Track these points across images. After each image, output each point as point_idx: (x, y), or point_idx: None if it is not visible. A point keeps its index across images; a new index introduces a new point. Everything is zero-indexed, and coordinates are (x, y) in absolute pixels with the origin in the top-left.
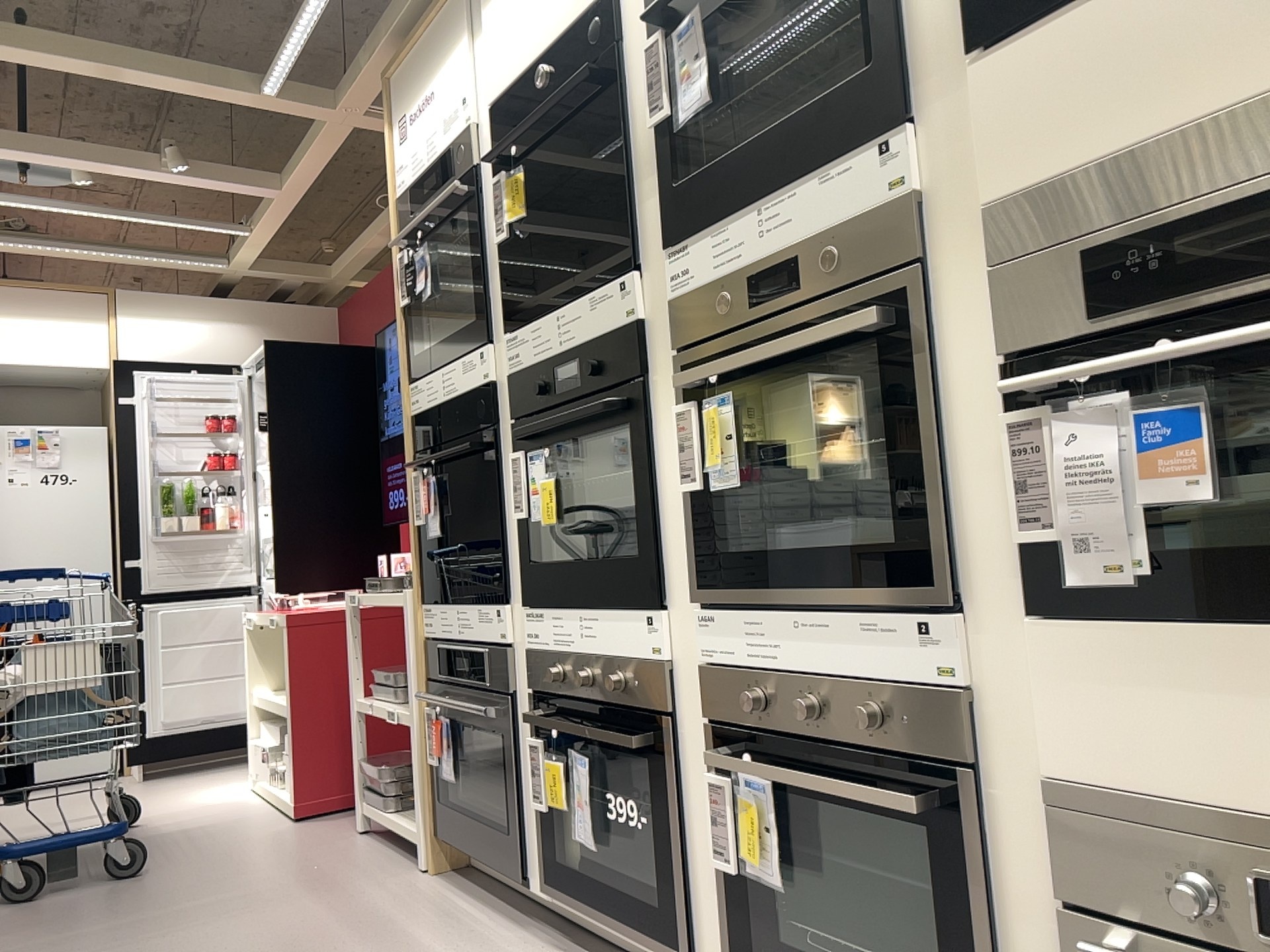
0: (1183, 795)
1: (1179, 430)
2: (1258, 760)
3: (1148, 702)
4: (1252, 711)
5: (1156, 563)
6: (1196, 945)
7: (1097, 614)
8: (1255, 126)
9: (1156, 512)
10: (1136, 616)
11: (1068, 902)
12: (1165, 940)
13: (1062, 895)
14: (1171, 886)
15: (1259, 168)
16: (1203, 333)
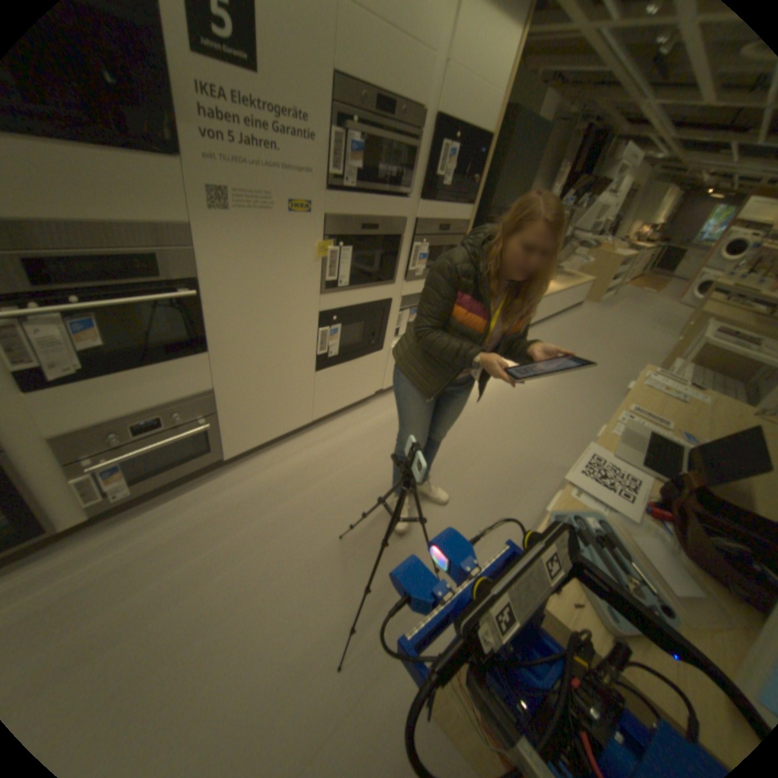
0: (101, 419)
1: (81, 324)
2: (123, 402)
3: (85, 401)
4: (120, 392)
5: (81, 364)
6: (110, 449)
7: (57, 383)
8: (98, 230)
9: (82, 350)
10: (75, 380)
11: (64, 464)
12: (99, 453)
13: (61, 463)
14: (102, 441)
15: (101, 244)
16: (88, 294)
